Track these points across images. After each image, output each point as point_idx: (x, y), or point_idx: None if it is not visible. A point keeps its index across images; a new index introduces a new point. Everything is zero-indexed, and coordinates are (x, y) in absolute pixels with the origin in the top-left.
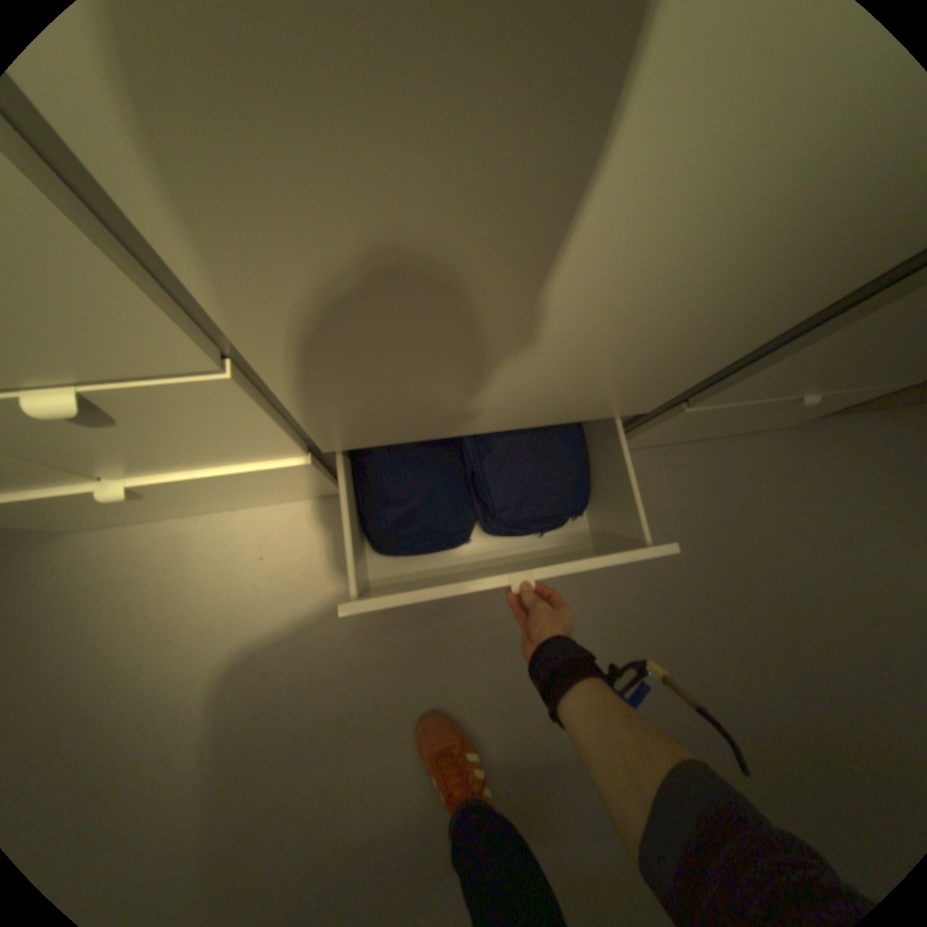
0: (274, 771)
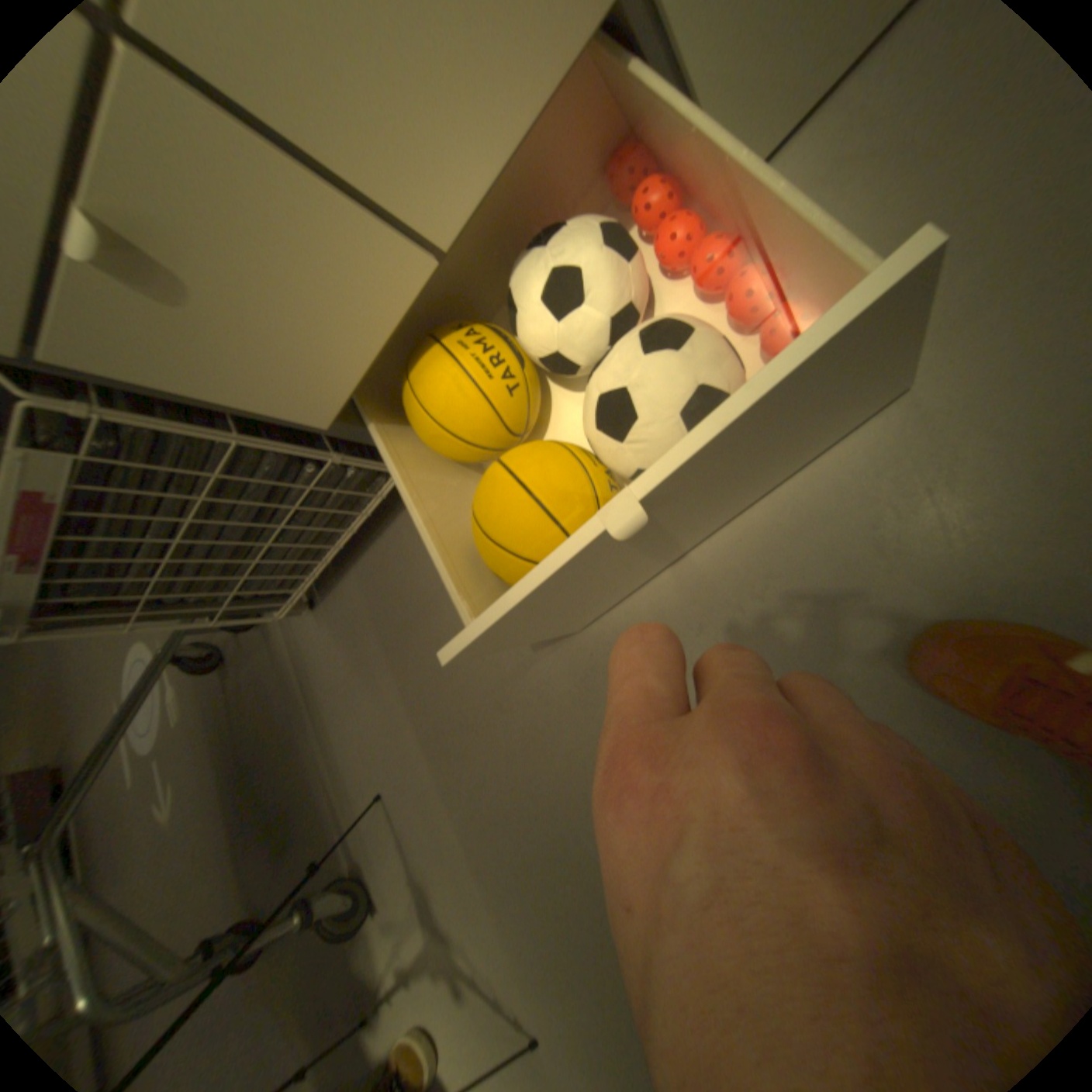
0: (873, 601)
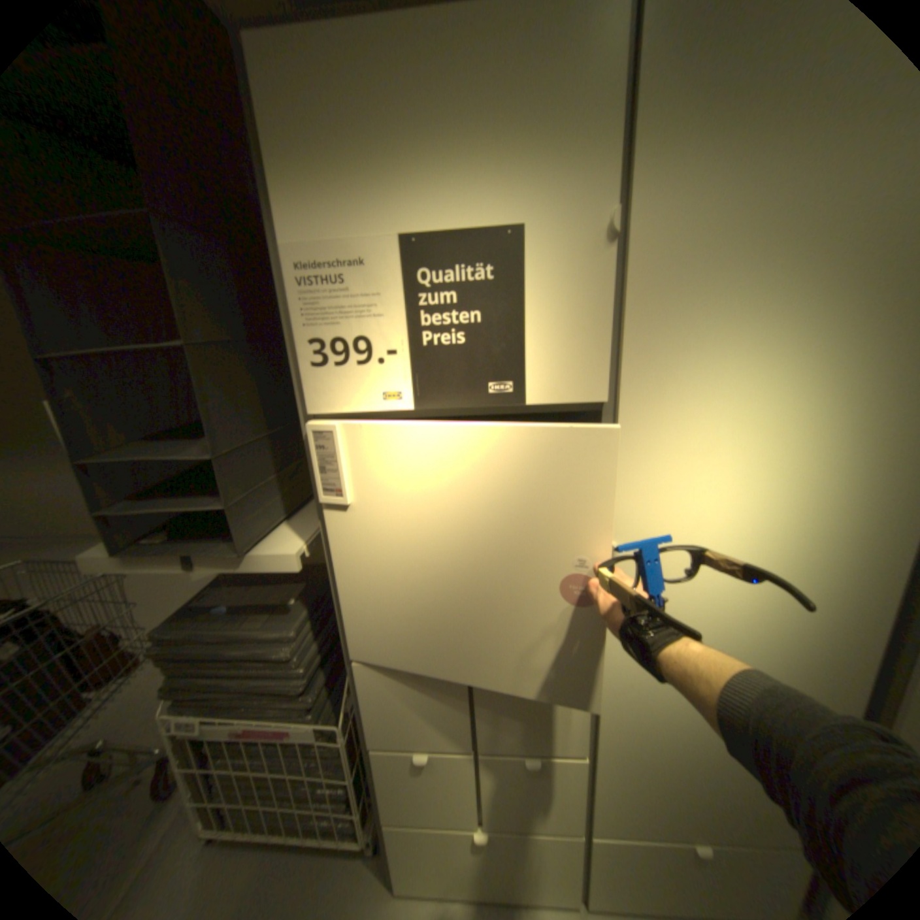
0: None
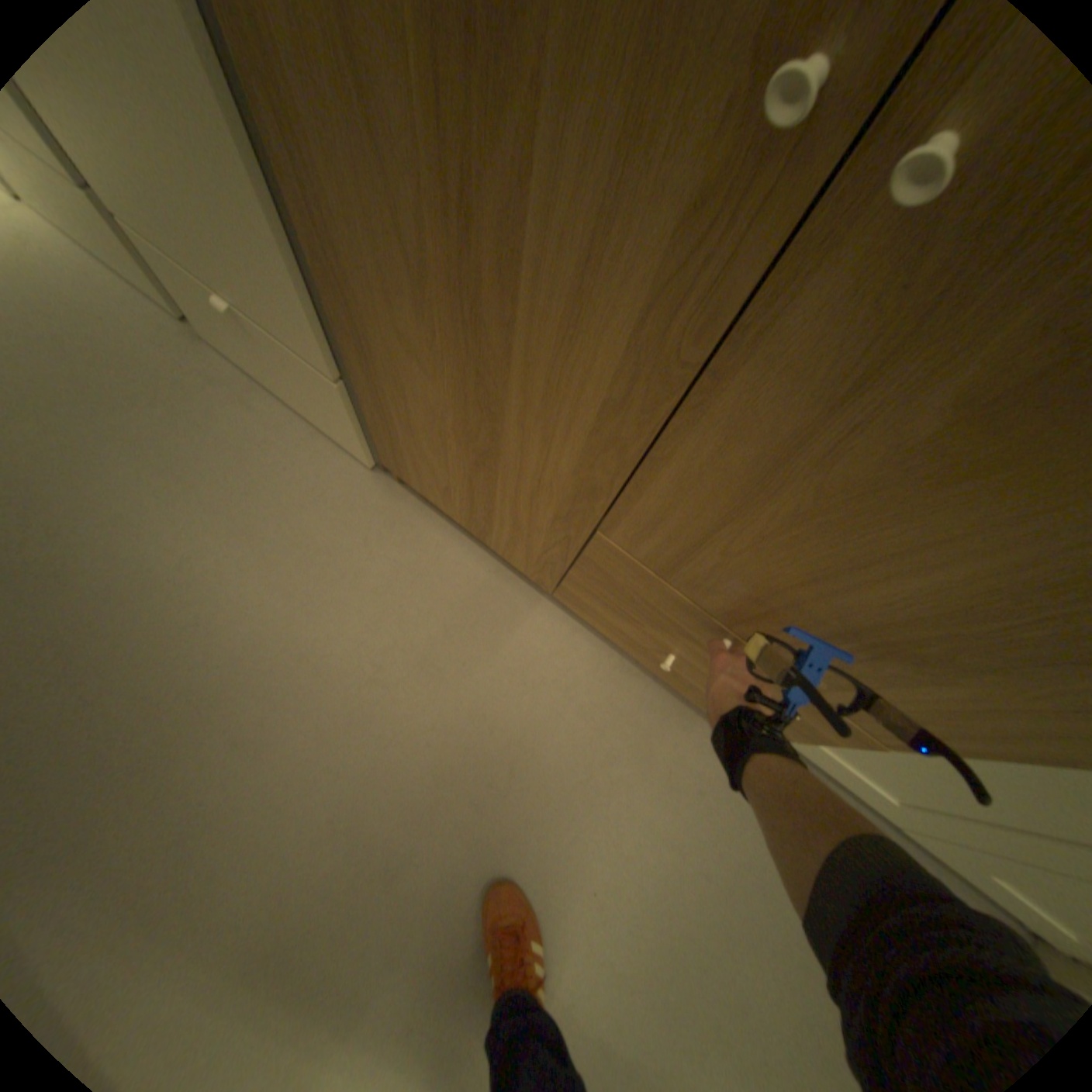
0: None
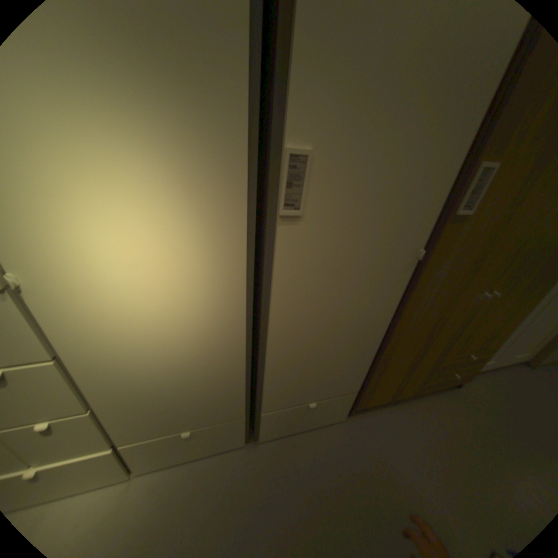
0: None
